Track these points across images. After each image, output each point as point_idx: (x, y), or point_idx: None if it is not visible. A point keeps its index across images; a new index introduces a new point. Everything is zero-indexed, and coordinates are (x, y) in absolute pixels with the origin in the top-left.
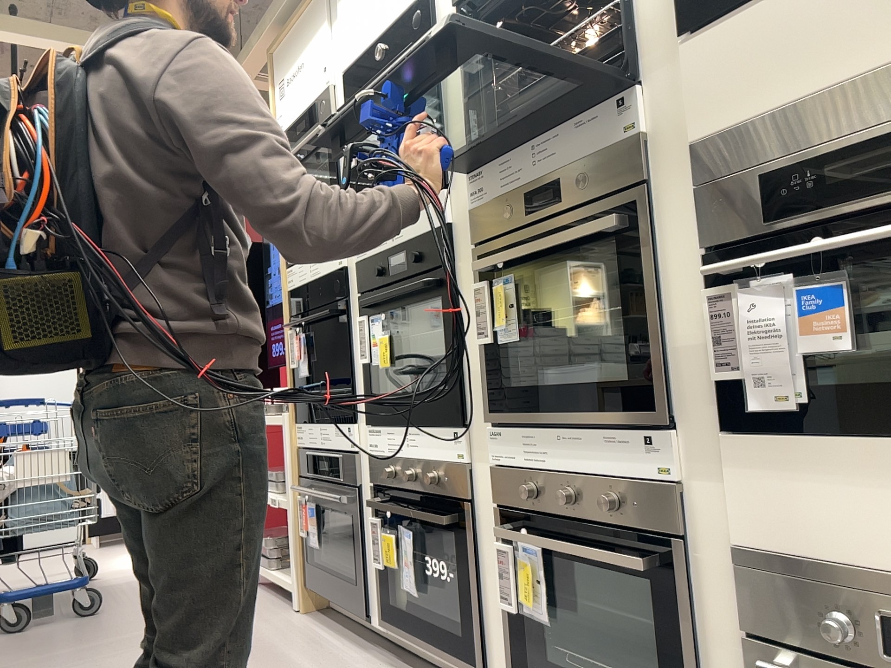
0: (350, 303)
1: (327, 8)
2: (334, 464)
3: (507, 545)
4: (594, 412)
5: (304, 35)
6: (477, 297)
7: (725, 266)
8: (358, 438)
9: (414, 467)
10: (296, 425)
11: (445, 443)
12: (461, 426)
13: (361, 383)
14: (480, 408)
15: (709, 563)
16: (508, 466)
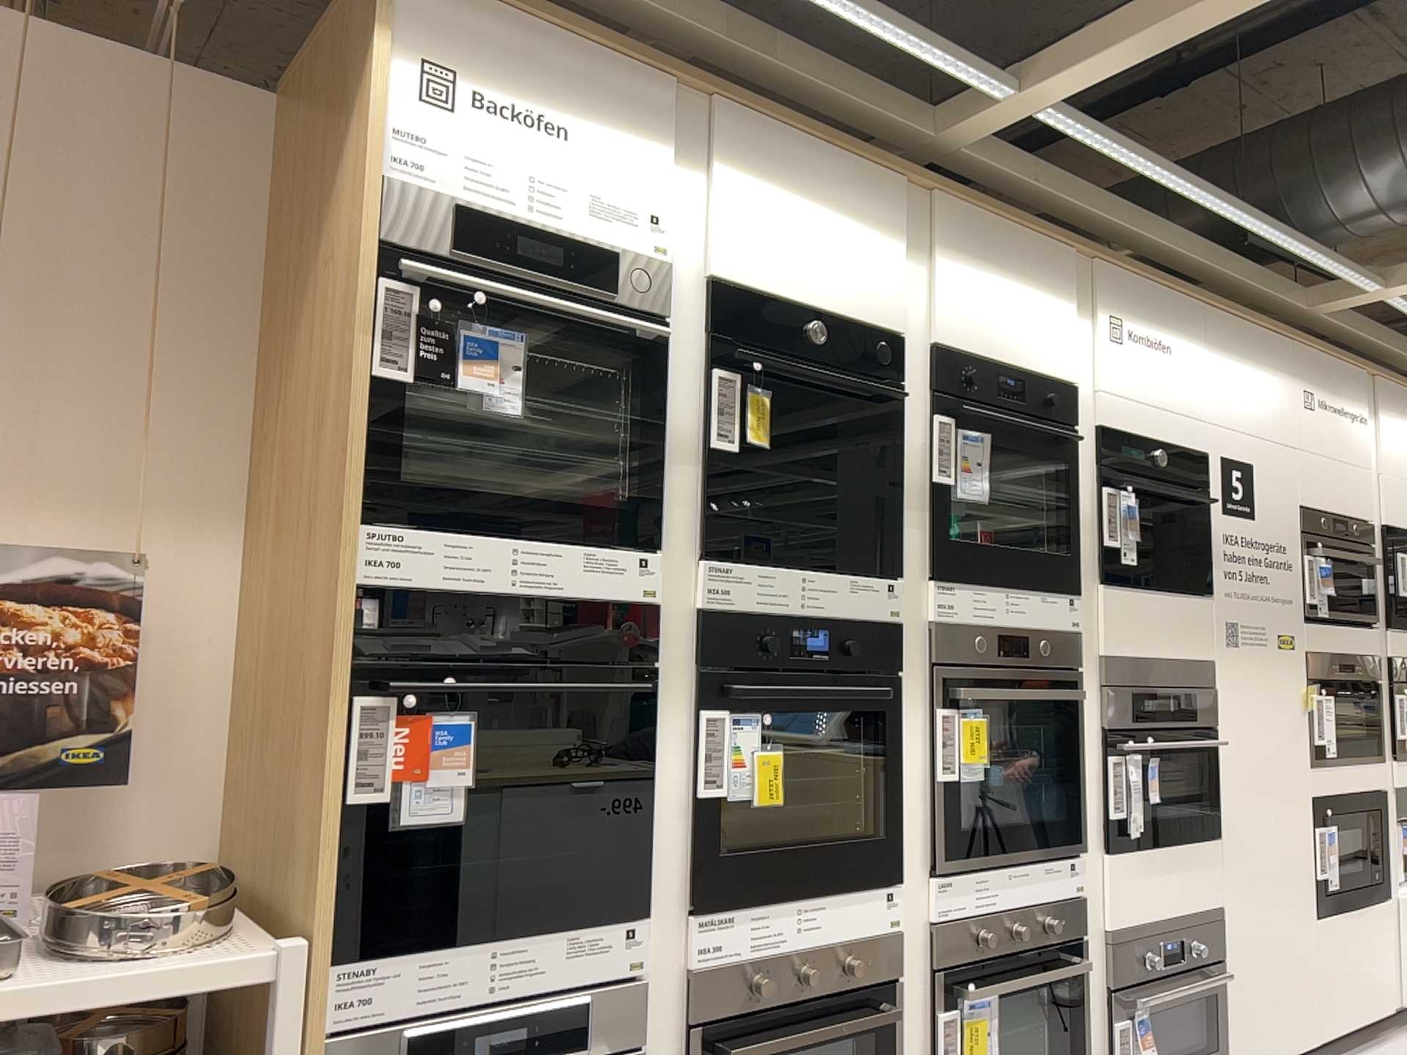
0: (658, 677)
1: (677, 124)
2: (557, 1021)
3: (949, 1009)
4: (1040, 847)
5: (589, 86)
6: (933, 724)
7: (1136, 746)
8: (650, 944)
9: (806, 959)
10: (340, 967)
11: (870, 909)
12: (898, 882)
13: (668, 833)
14: (915, 854)
15: (1089, 948)
16: (953, 917)
